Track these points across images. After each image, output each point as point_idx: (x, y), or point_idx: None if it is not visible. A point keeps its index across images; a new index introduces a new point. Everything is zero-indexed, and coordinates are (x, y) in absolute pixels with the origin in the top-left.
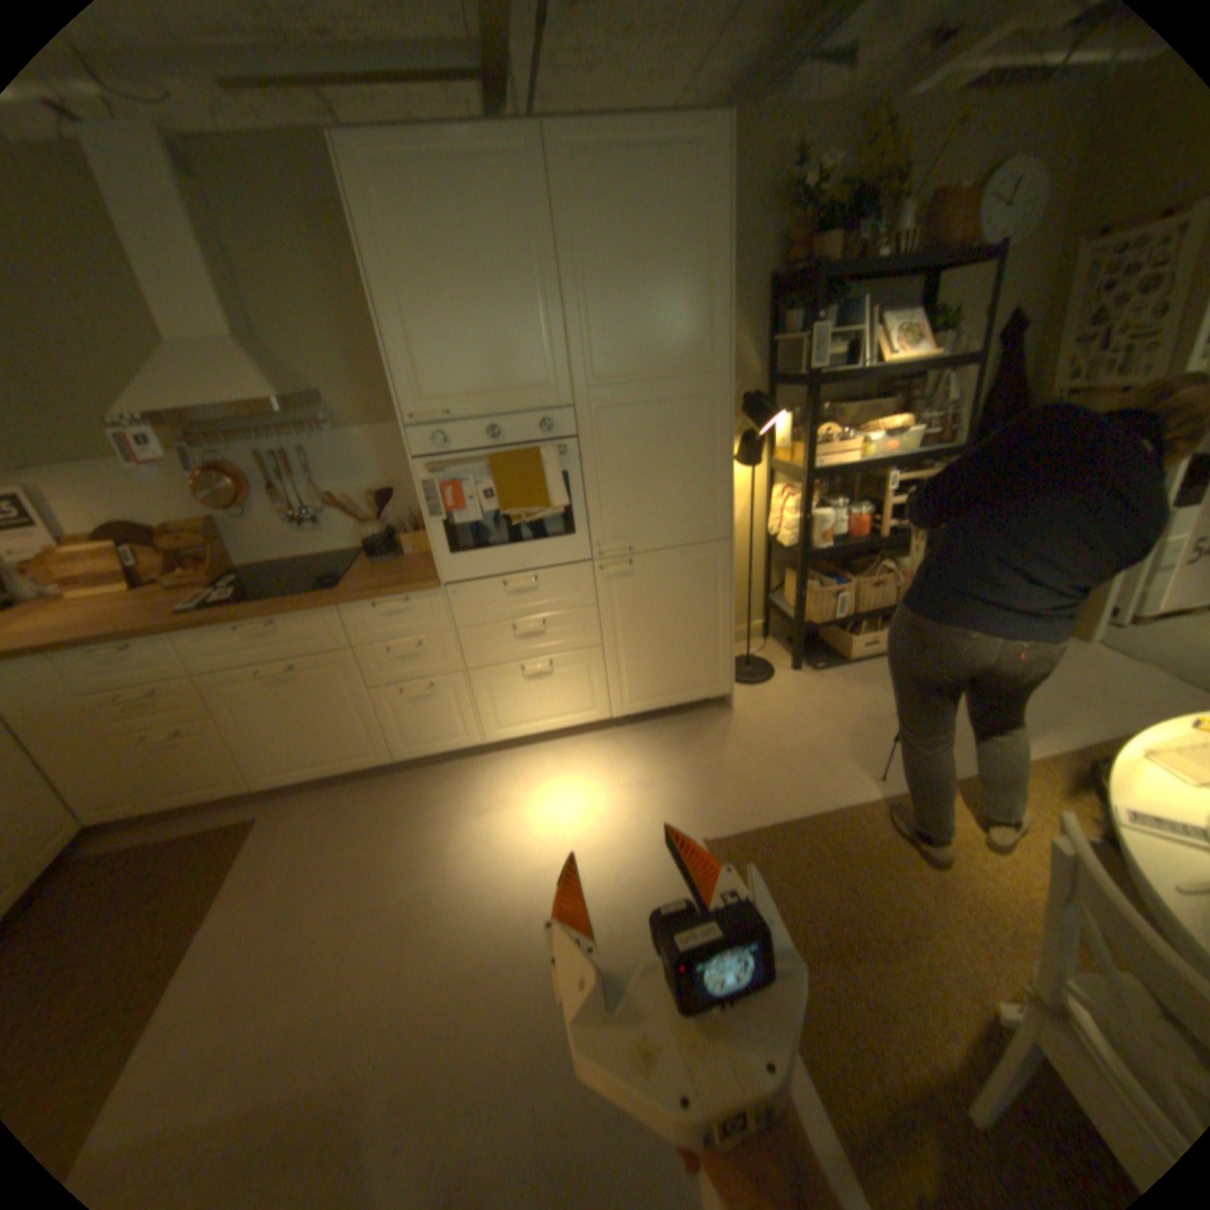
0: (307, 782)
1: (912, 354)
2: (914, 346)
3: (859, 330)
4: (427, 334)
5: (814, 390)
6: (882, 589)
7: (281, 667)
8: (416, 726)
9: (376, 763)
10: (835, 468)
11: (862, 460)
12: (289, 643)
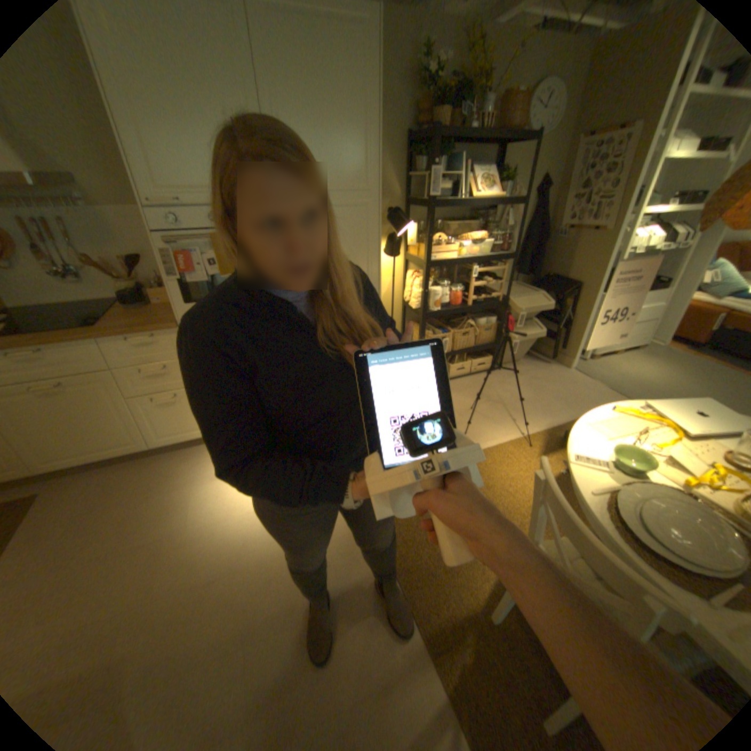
0: (81, 464)
1: (488, 193)
2: (490, 188)
3: (459, 174)
4: (157, 135)
5: (432, 210)
6: (467, 337)
7: (52, 382)
8: (166, 423)
9: (136, 449)
10: (443, 261)
11: (458, 257)
12: (56, 364)
